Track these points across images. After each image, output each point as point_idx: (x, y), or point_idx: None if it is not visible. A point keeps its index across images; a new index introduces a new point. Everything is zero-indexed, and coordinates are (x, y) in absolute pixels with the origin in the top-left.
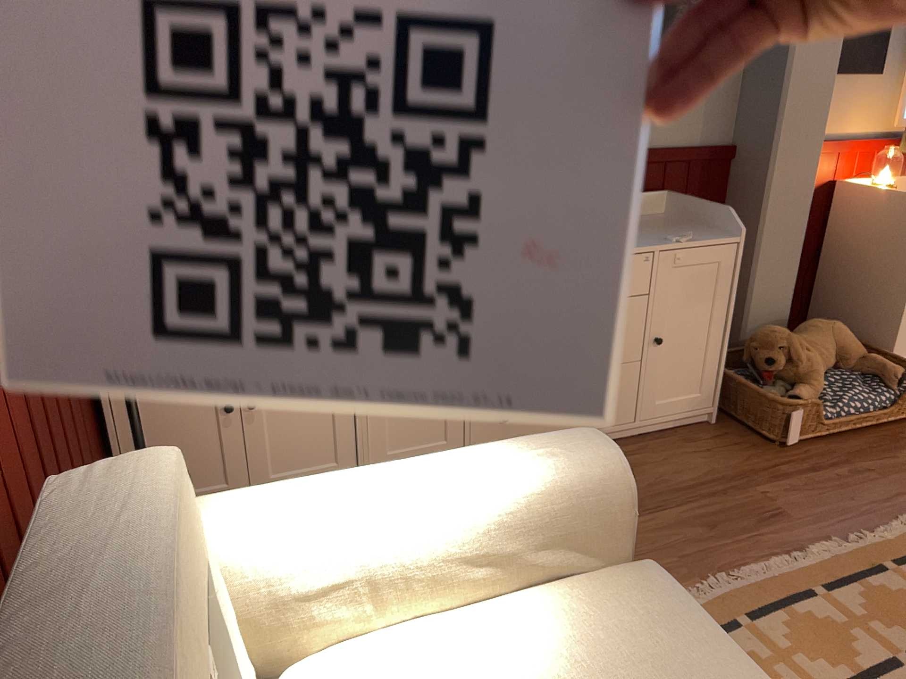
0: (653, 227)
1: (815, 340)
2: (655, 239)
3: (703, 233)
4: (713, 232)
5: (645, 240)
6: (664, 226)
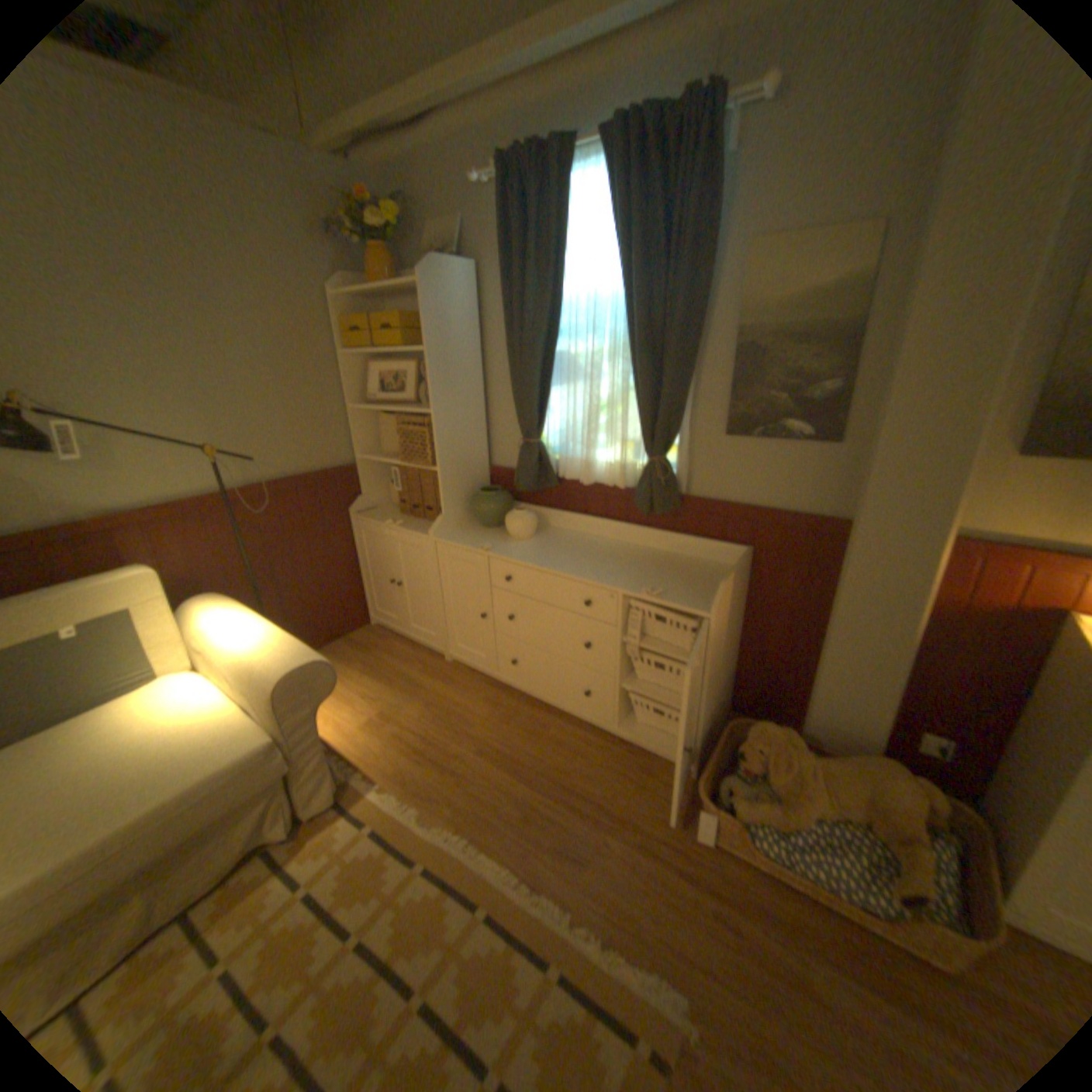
0: (681, 575)
1: (840, 778)
2: (641, 584)
3: (695, 597)
4: (708, 600)
5: (631, 582)
6: (694, 578)
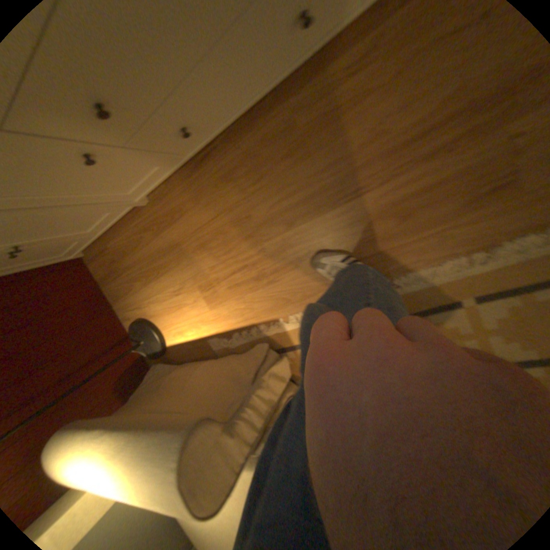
0: None
1: None
2: None
3: None
4: None
5: None
6: None
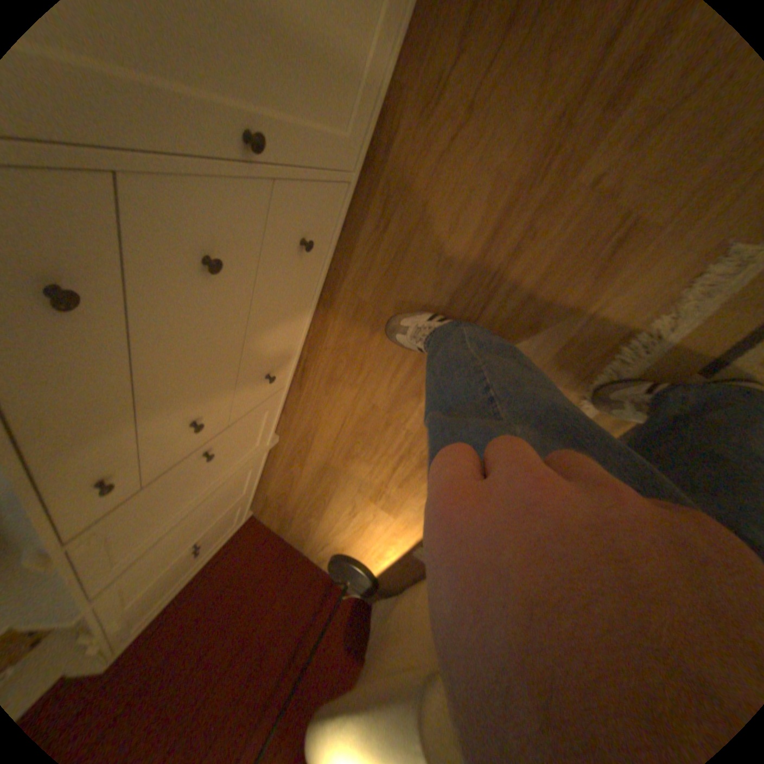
0: None
1: None
2: None
3: None
4: None
5: None
6: None
